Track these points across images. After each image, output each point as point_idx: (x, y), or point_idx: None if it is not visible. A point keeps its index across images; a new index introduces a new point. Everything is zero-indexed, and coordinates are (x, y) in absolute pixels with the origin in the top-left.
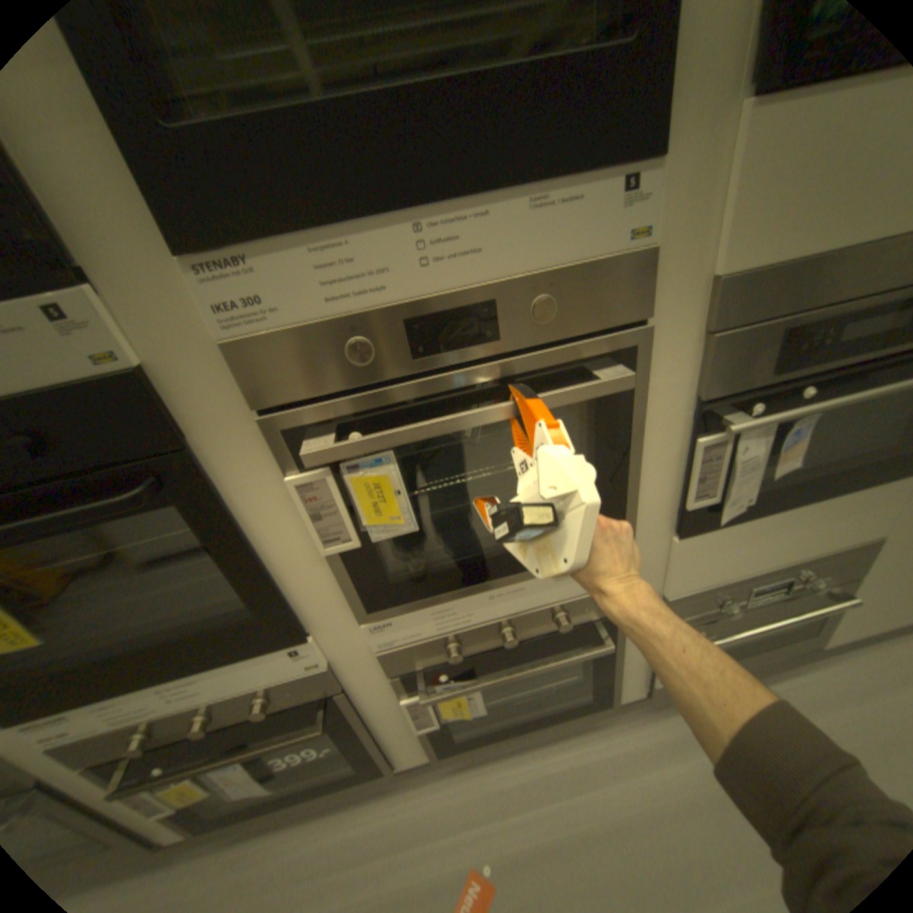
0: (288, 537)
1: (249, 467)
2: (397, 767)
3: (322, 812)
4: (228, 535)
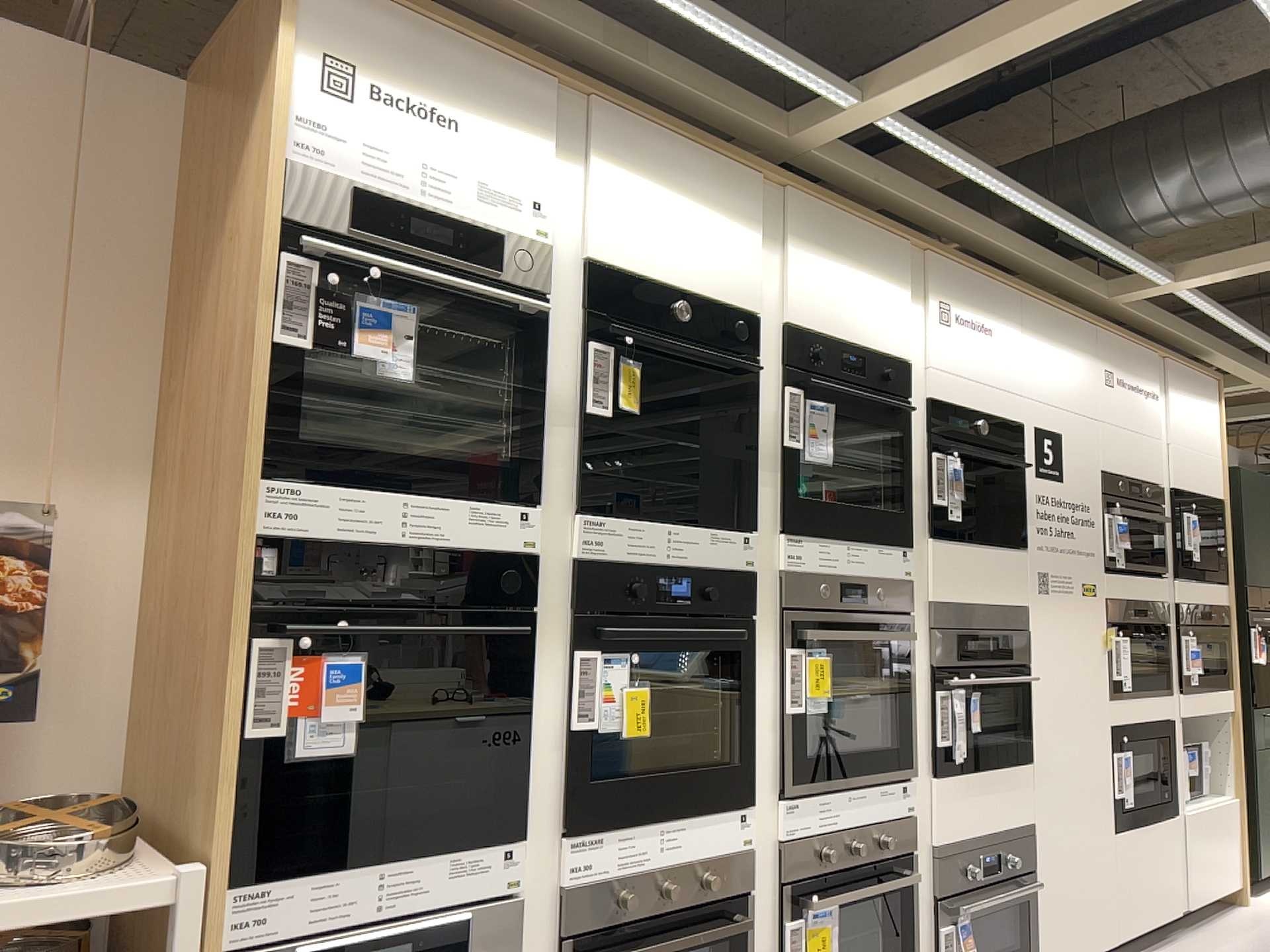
0: (760, 692)
1: (761, 637)
2: None
3: None
4: (747, 675)
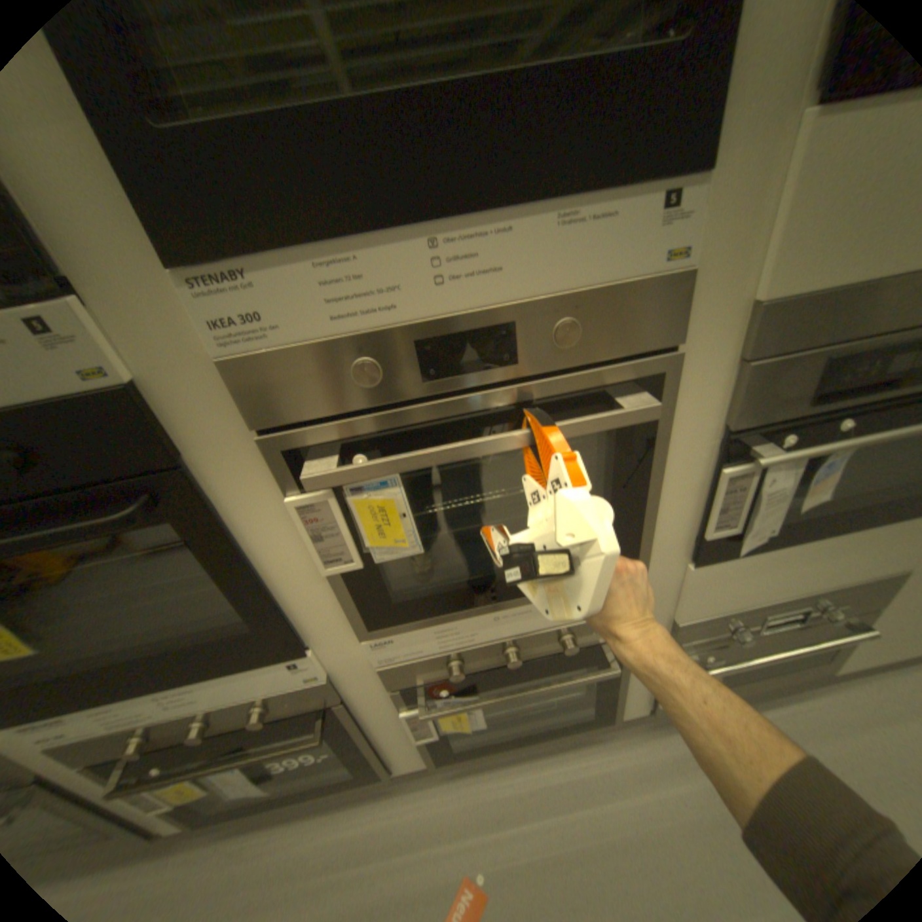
0: (288, 555)
1: (248, 486)
2: (395, 771)
3: (319, 810)
4: (226, 553)
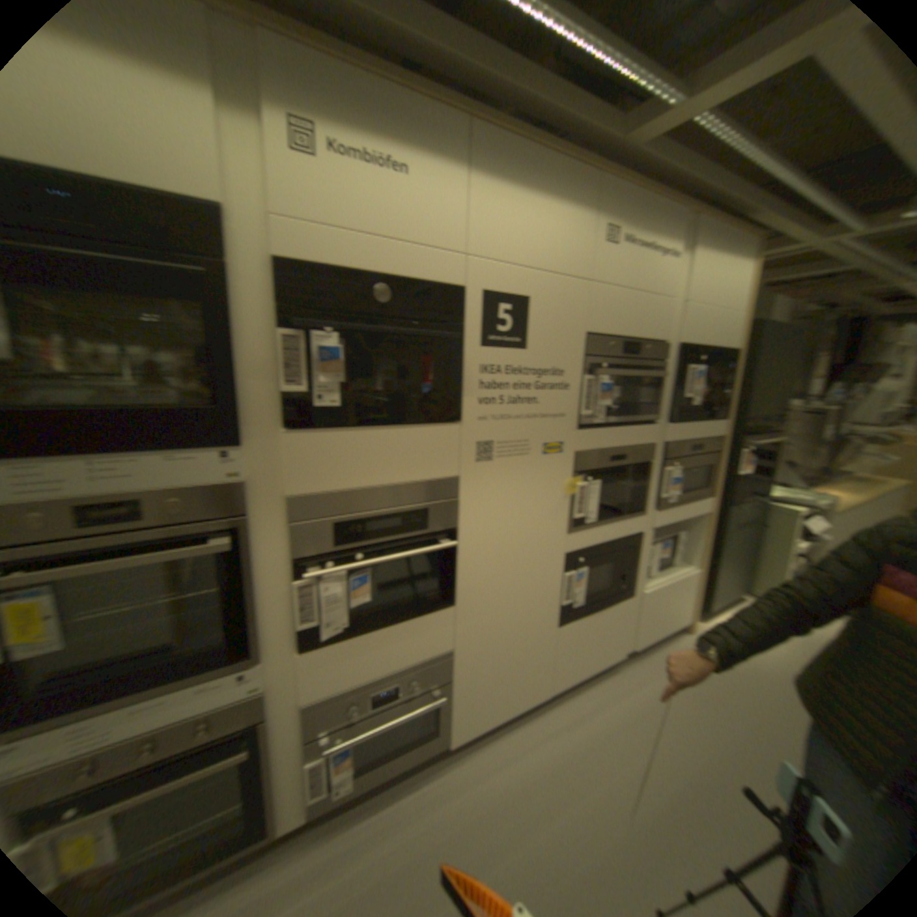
0: None
1: None
2: None
3: None
4: None
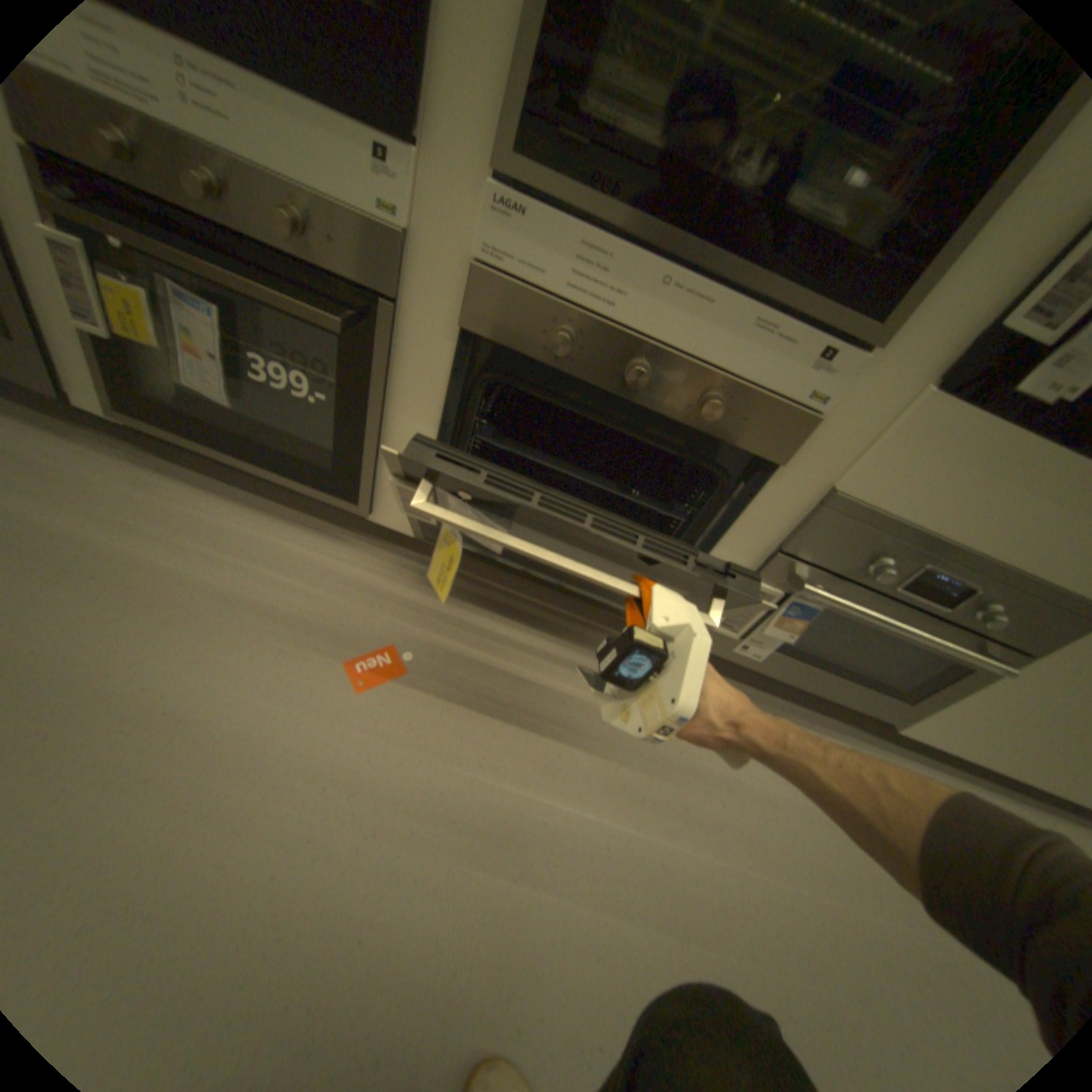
0: None
1: None
2: (379, 514)
3: (267, 509)
4: None
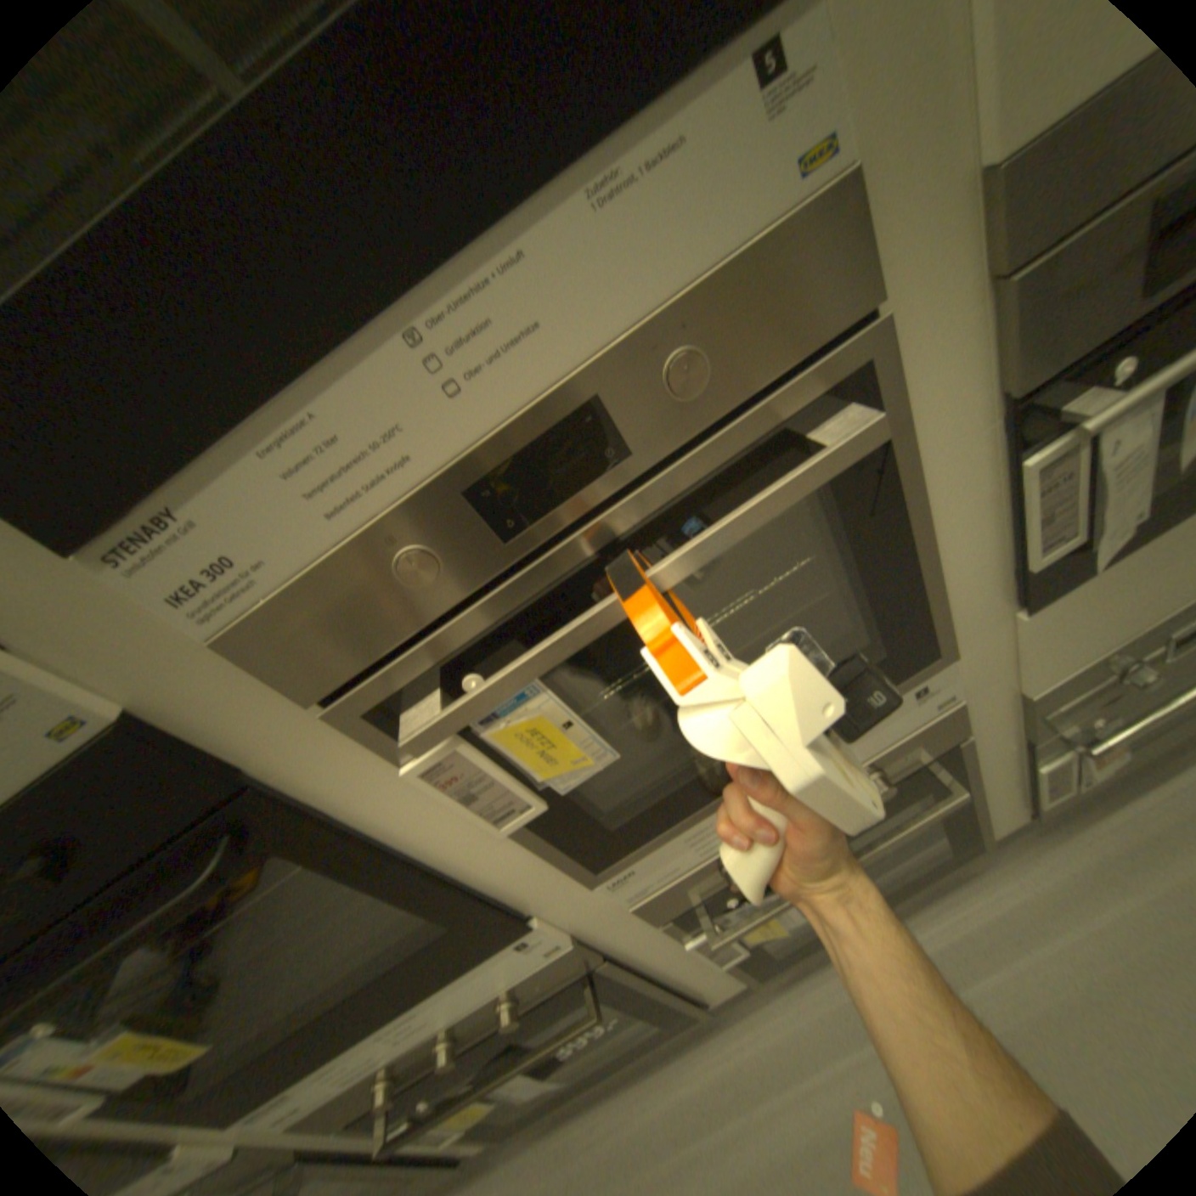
0: (444, 828)
1: (345, 771)
2: (710, 1002)
3: (637, 1074)
4: (362, 860)
